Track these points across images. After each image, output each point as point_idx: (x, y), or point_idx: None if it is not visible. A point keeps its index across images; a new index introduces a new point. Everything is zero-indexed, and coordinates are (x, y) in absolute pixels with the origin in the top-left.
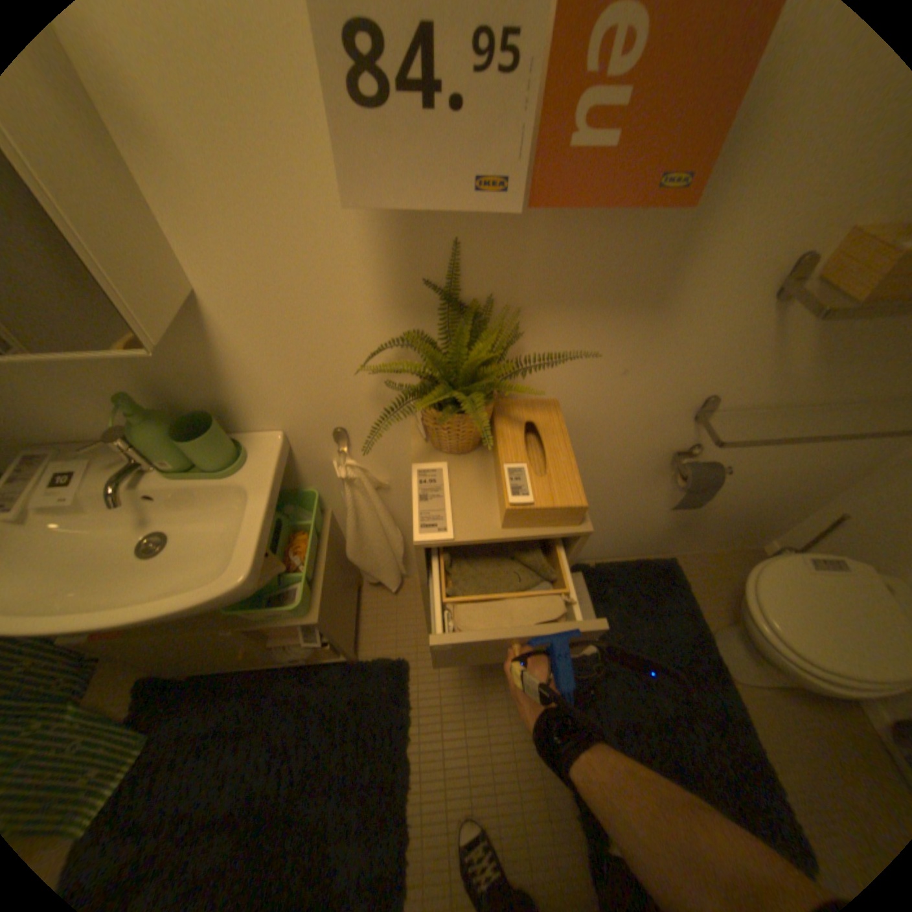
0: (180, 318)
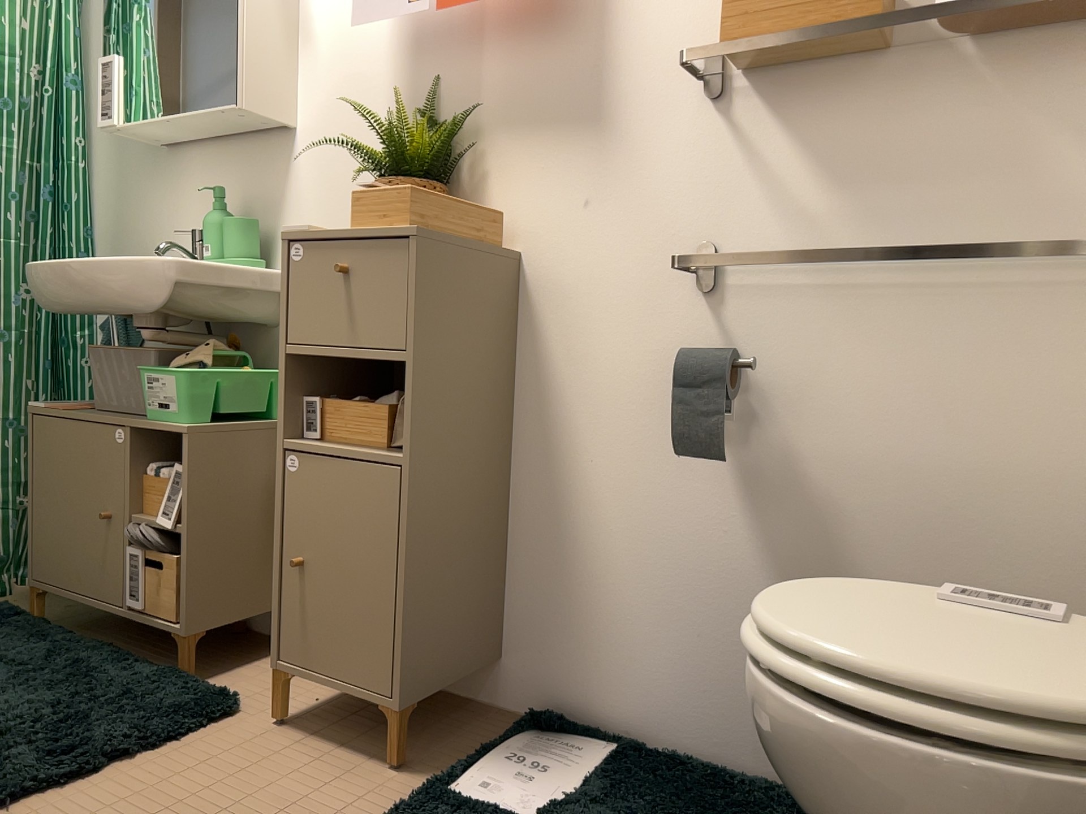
0: (282, 150)
